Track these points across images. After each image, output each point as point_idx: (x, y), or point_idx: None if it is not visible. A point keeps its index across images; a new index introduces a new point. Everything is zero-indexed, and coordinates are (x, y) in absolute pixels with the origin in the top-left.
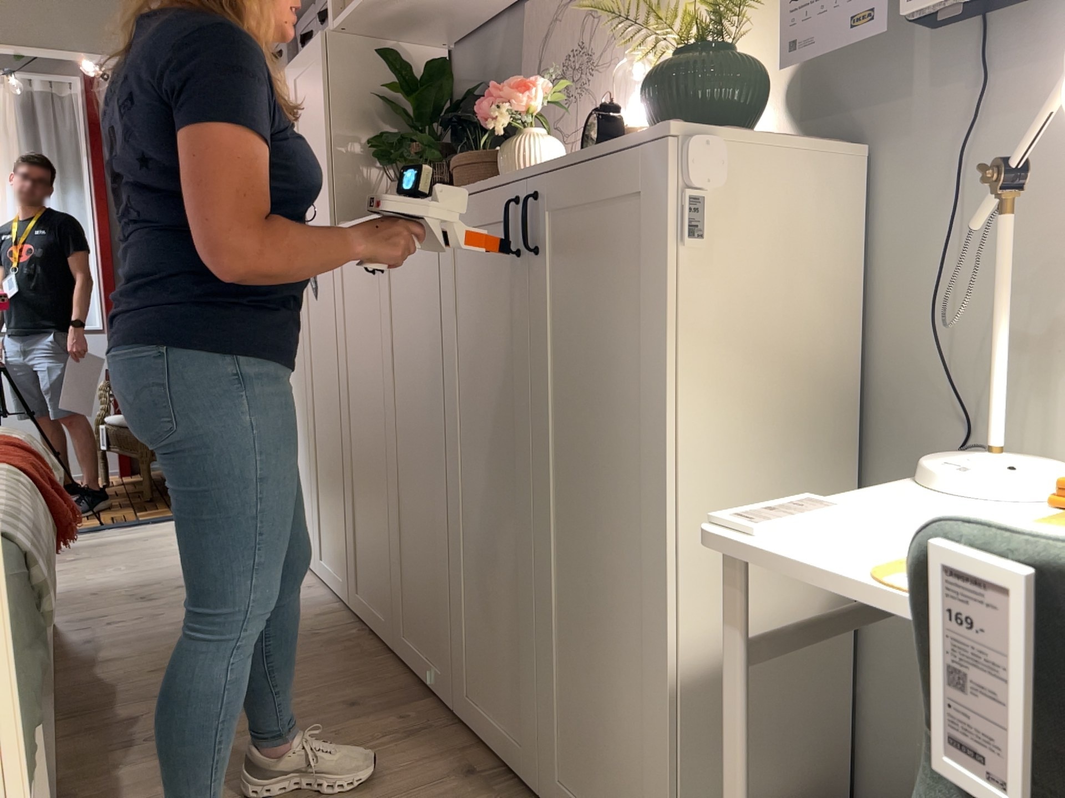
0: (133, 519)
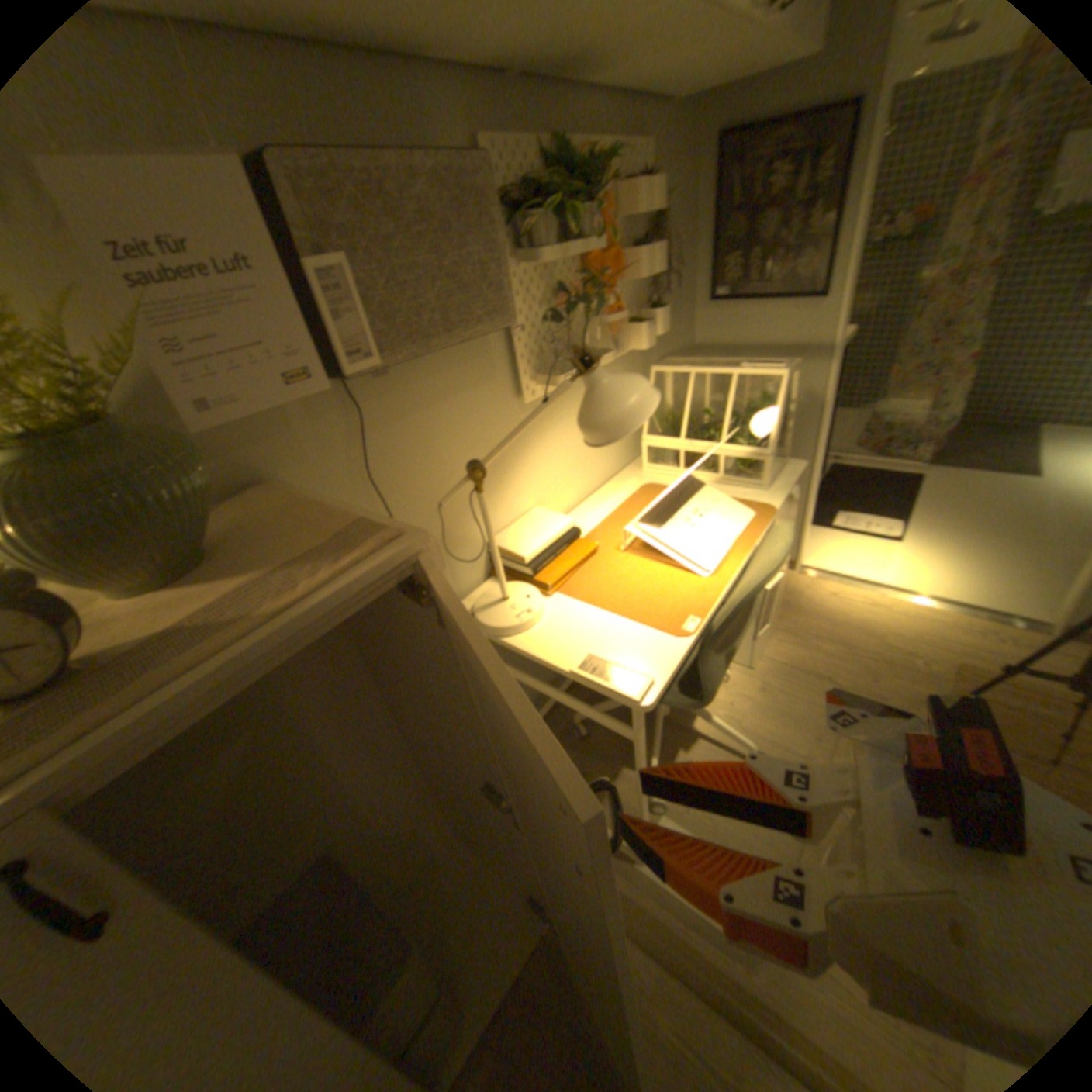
0: None
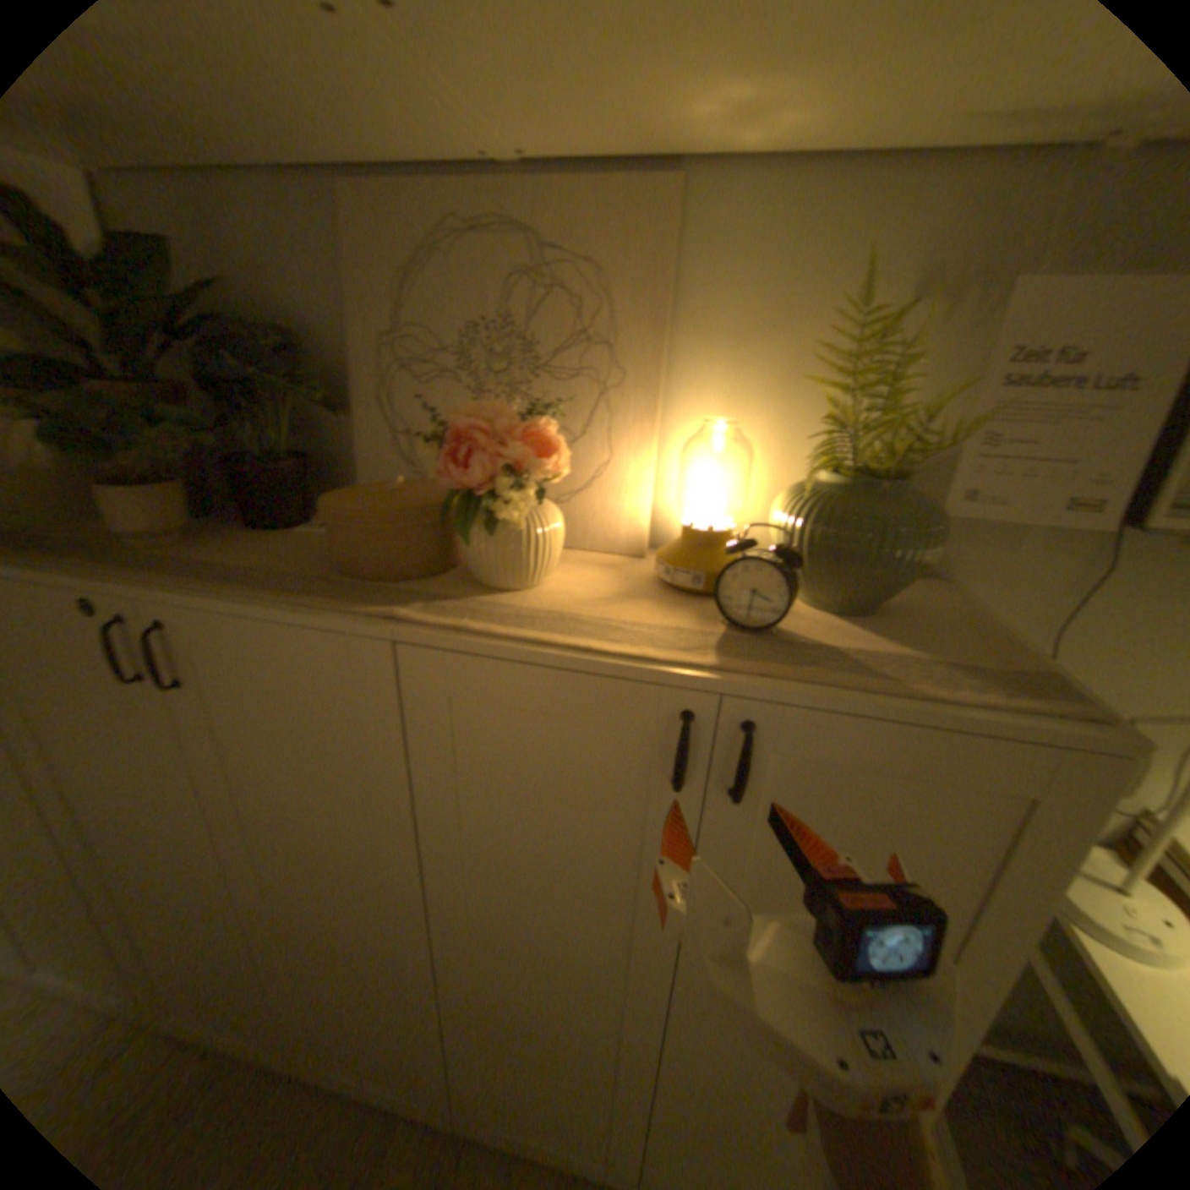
0: None
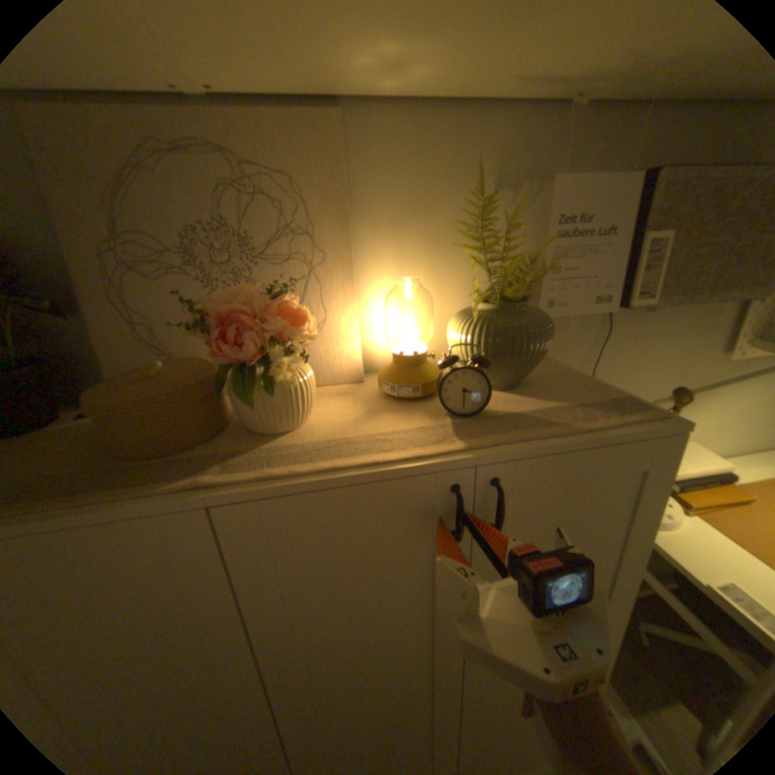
0: None
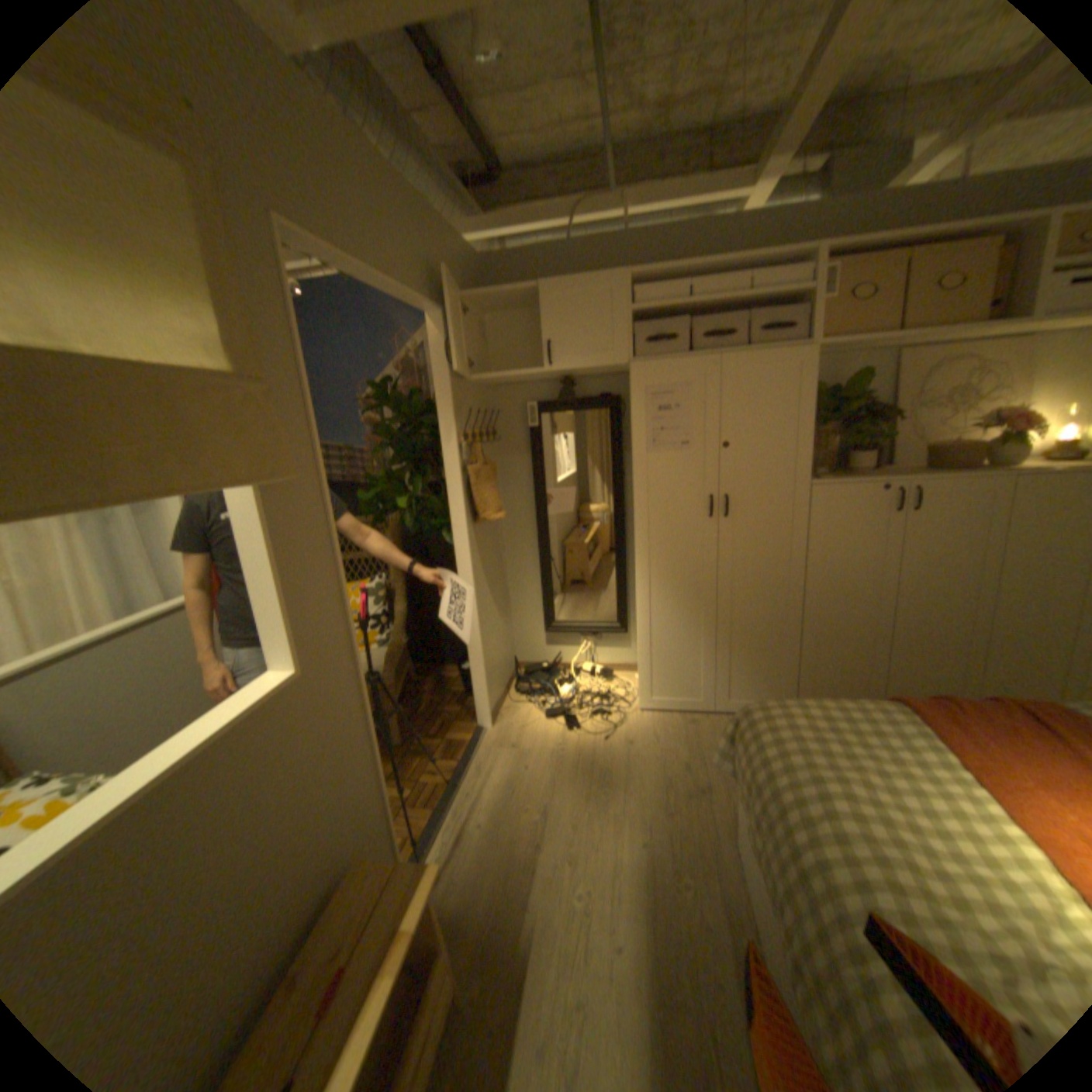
0: (455, 764)
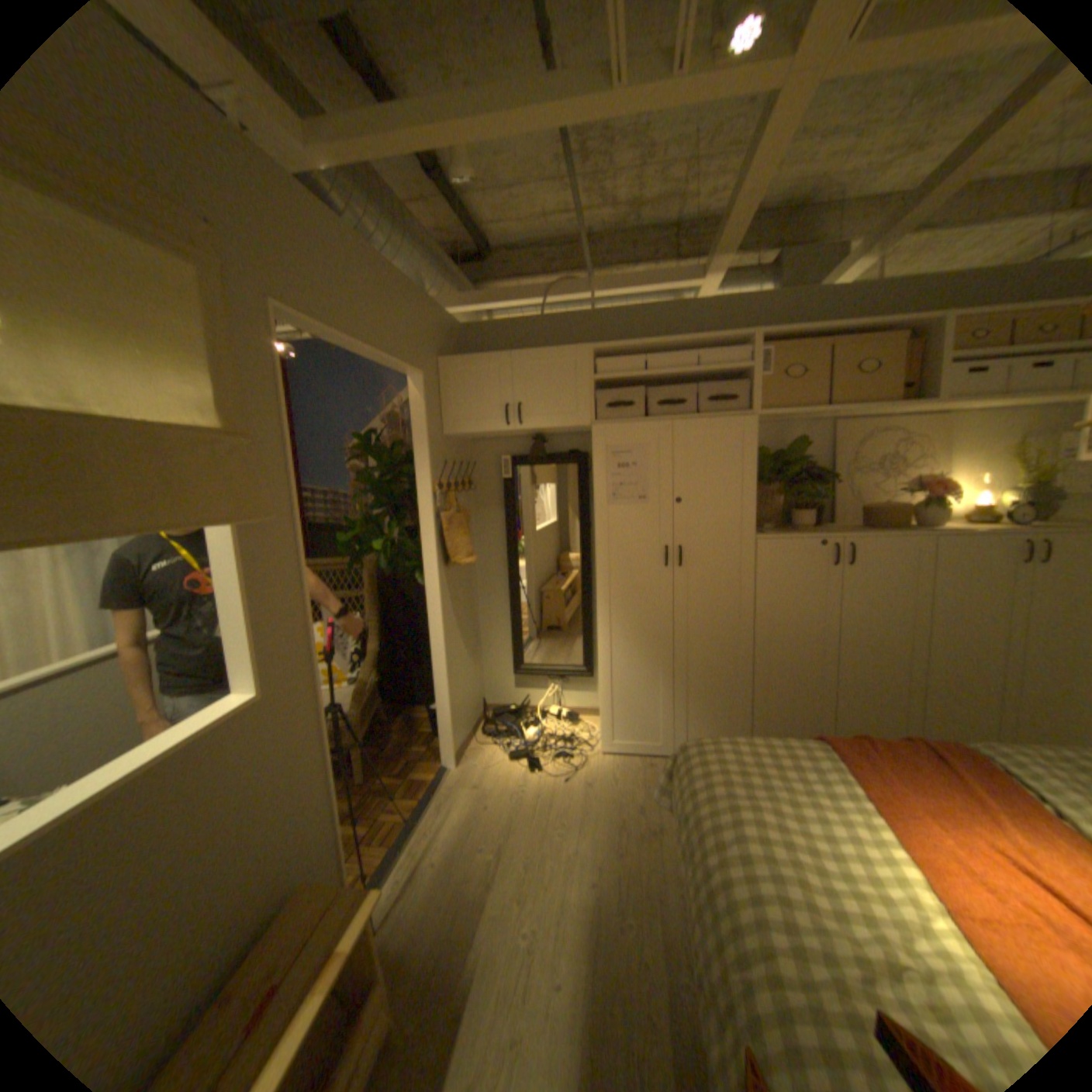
0: (415, 804)
